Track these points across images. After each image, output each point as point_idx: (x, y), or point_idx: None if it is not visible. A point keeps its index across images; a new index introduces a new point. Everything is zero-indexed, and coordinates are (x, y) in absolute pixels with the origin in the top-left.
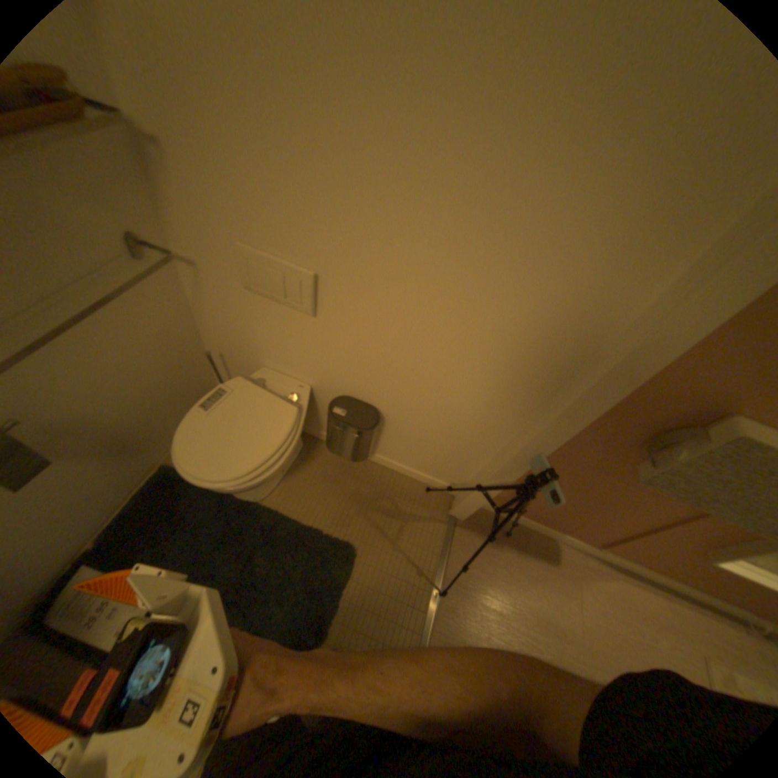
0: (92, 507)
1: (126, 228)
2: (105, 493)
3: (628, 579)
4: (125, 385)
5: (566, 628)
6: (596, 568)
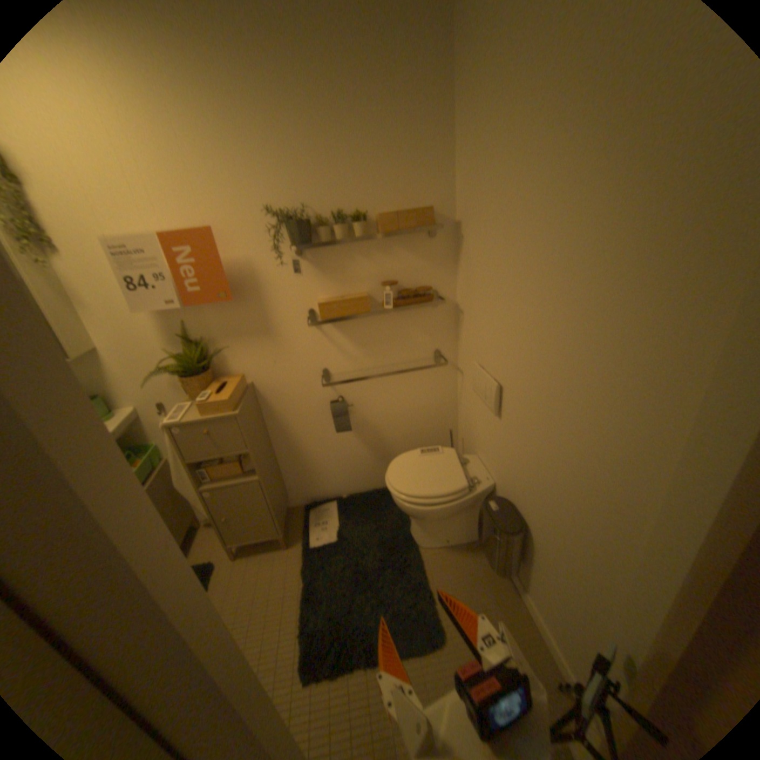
0: (358, 477)
1: (440, 349)
2: (366, 475)
3: None
4: (401, 423)
5: None
6: None
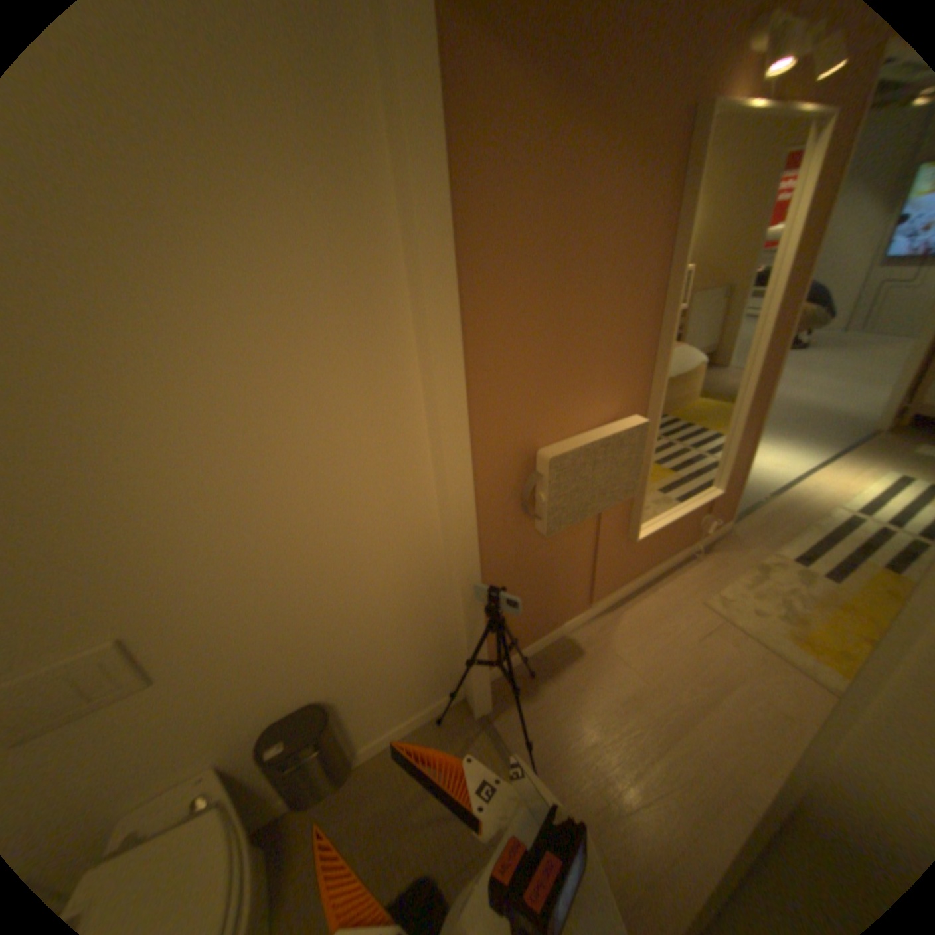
0: None
1: None
2: None
3: (623, 609)
4: None
5: (630, 693)
6: (602, 626)
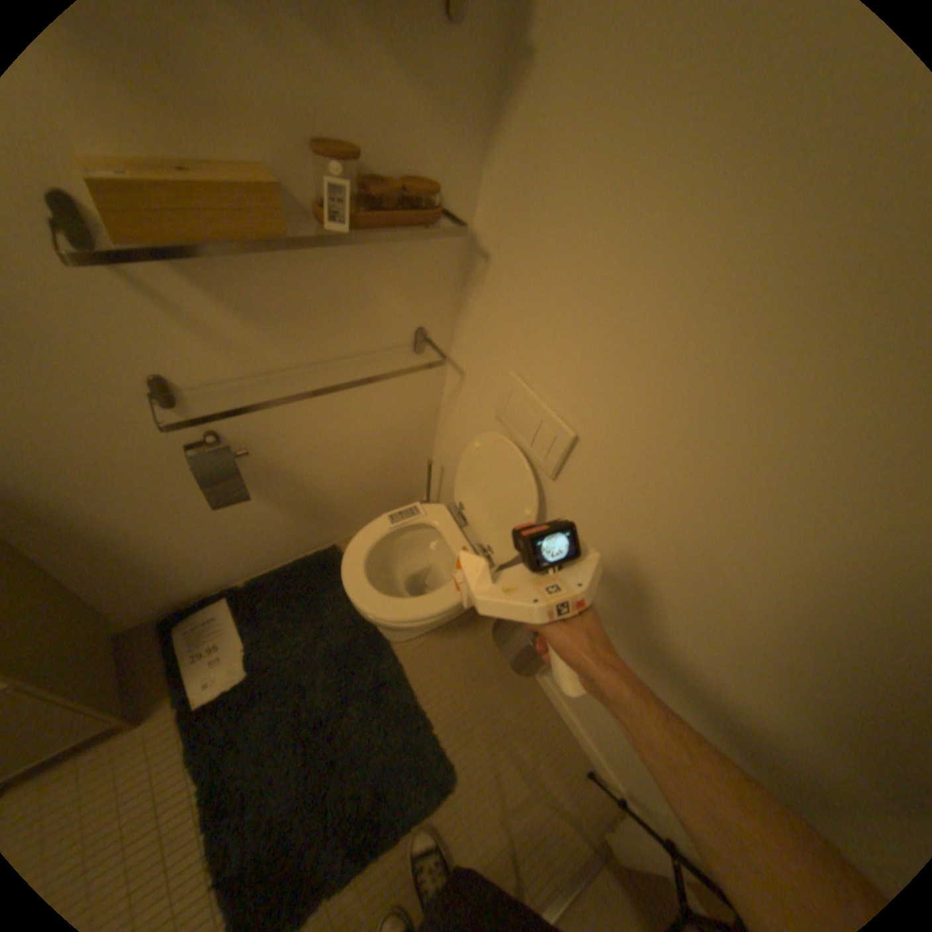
0: (262, 551)
1: (422, 322)
2: (278, 545)
3: None
4: (345, 458)
5: None
6: None
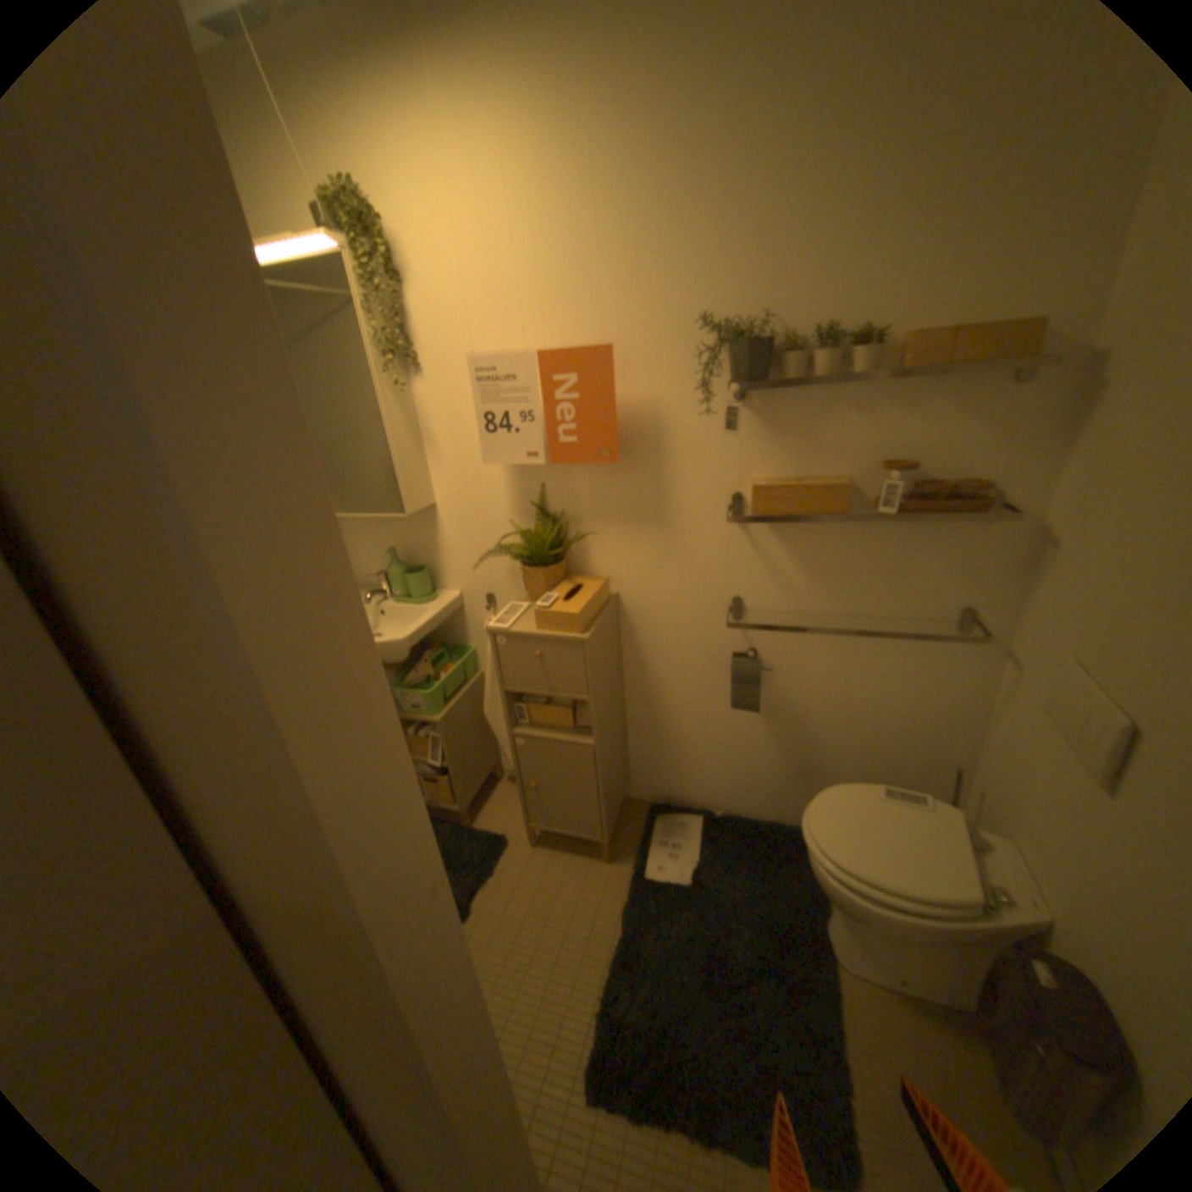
0: (749, 791)
1: (978, 608)
2: (764, 794)
3: None
4: (856, 726)
5: None
6: None
